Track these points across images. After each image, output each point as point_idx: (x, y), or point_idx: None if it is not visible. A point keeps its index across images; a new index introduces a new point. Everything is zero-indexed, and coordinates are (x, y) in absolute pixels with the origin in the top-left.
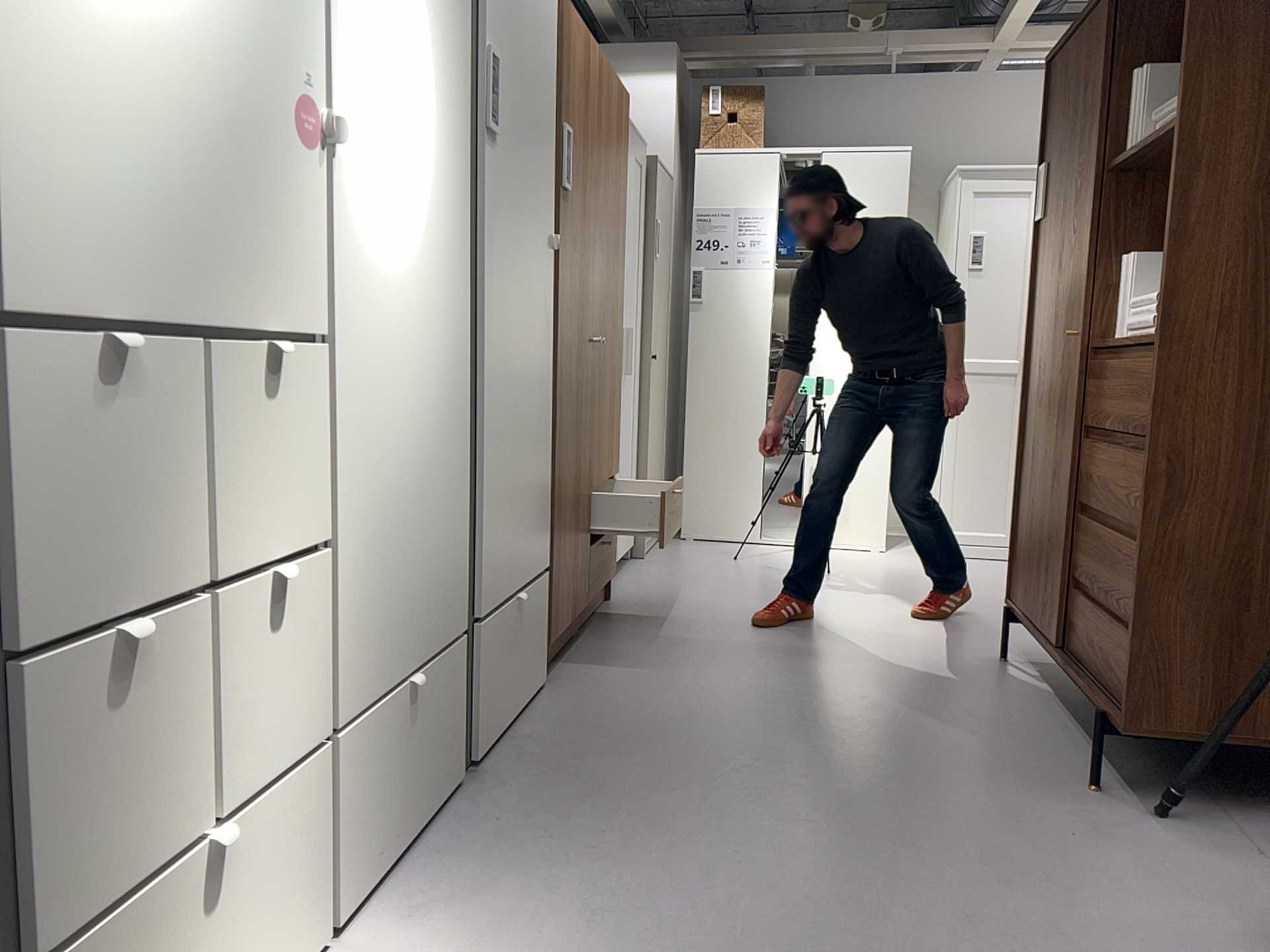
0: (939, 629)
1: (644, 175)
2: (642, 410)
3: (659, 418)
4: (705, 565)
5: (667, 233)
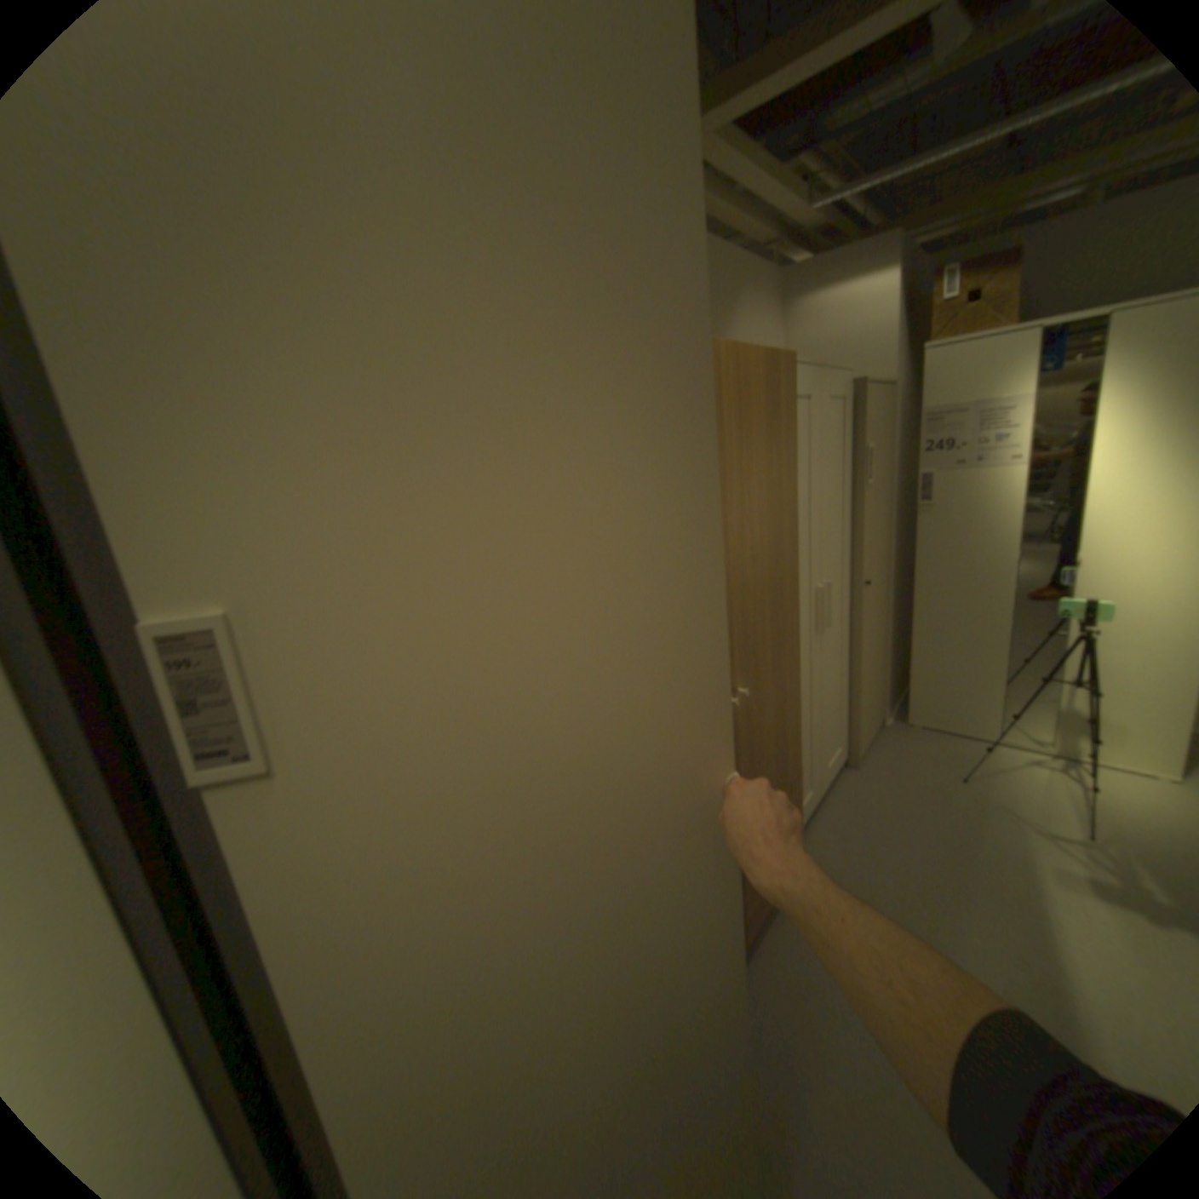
0: None
1: (850, 404)
2: (853, 638)
3: (877, 631)
4: (925, 790)
5: (887, 447)
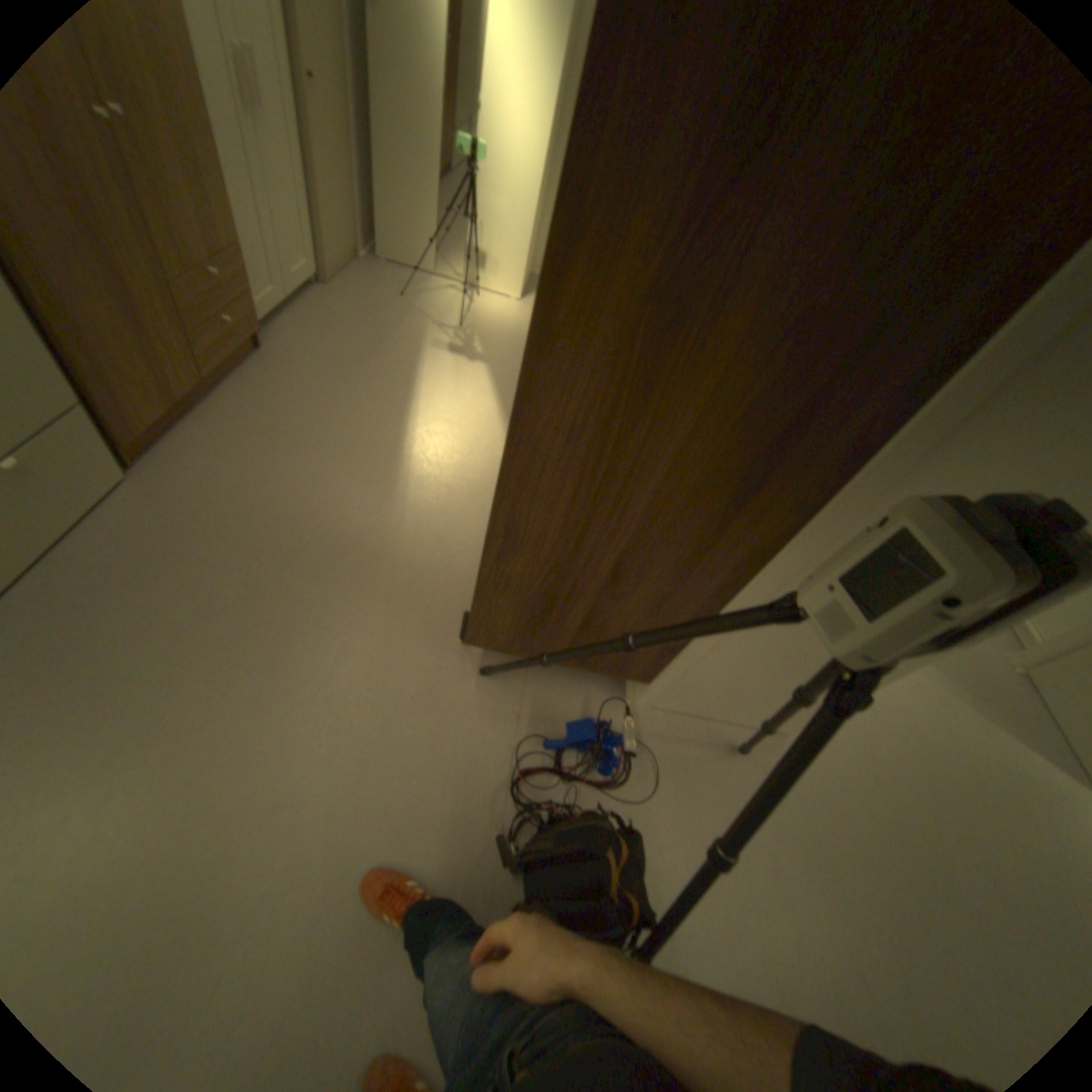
0: (491, 415)
1: None
2: (305, 144)
3: (336, 148)
4: (374, 301)
5: None
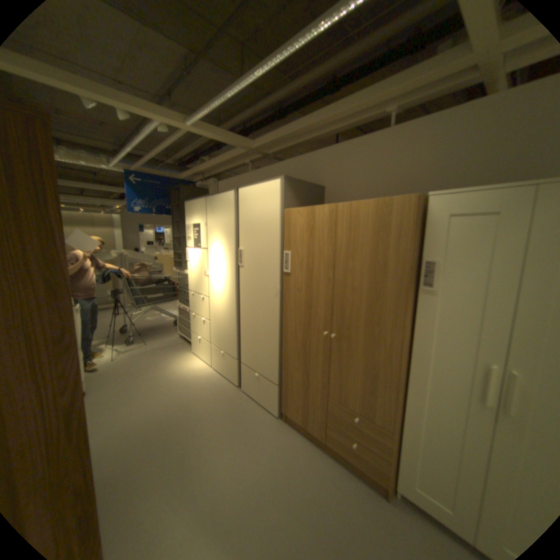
0: None
1: None
2: None
3: None
4: None
5: None
